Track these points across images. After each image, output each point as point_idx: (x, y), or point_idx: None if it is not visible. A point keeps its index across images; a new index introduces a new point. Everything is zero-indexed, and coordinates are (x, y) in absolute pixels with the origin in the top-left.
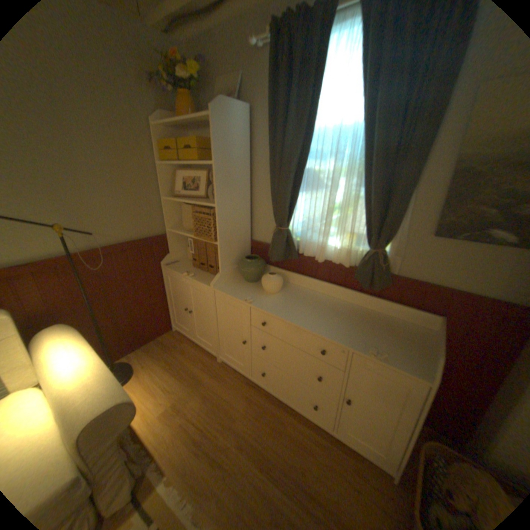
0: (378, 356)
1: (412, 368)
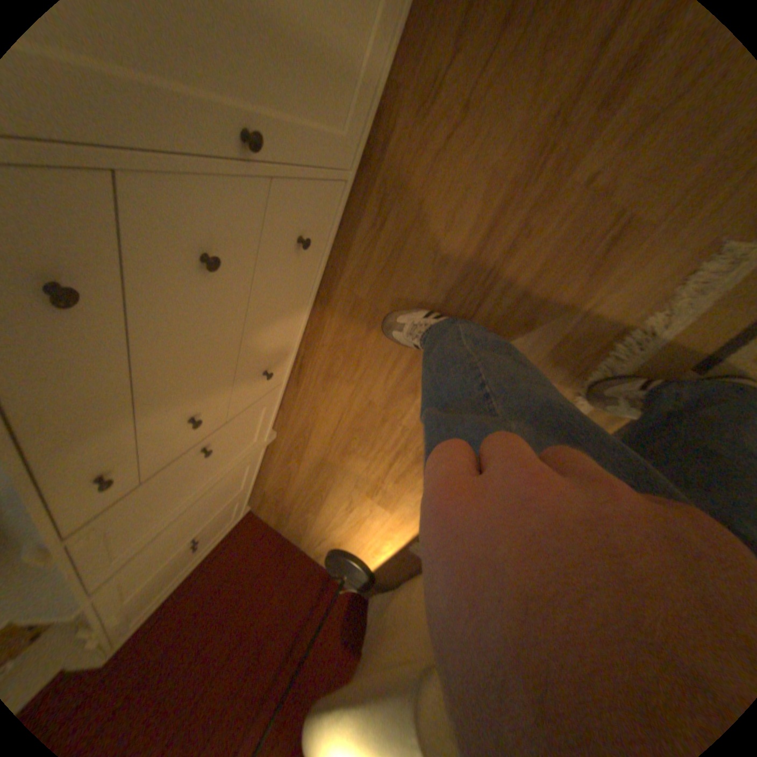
0: None
1: None
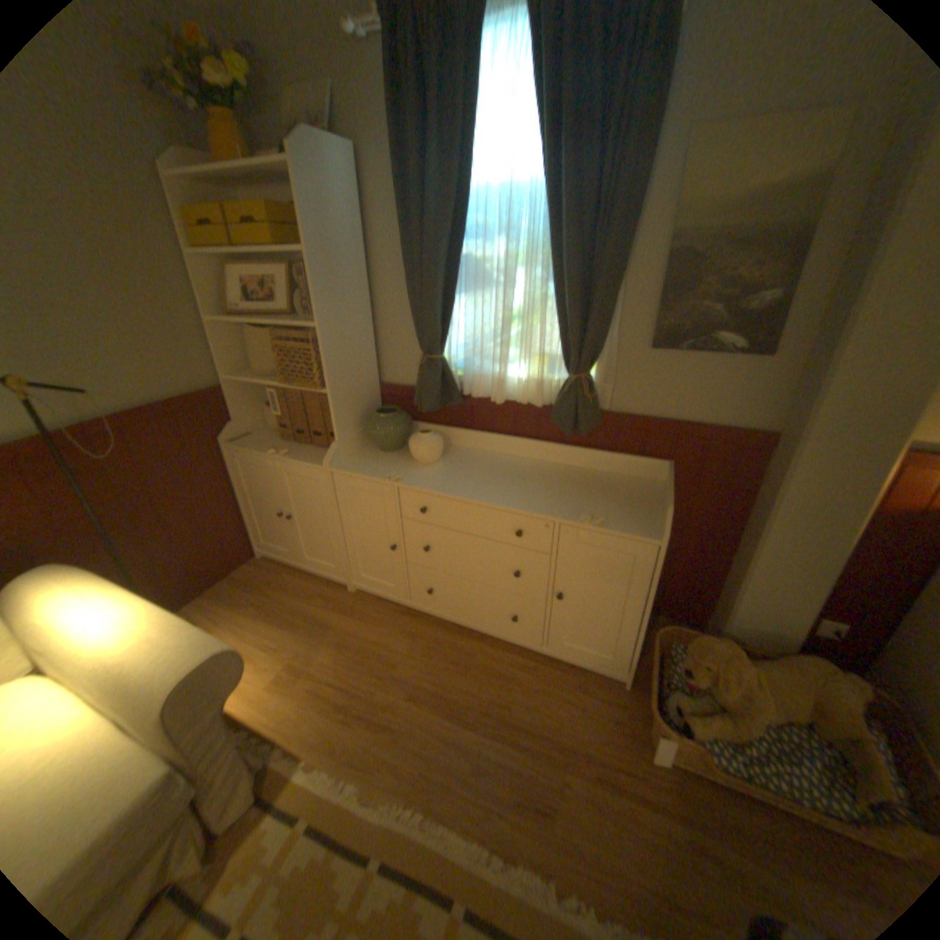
0: (592, 521)
1: (635, 528)
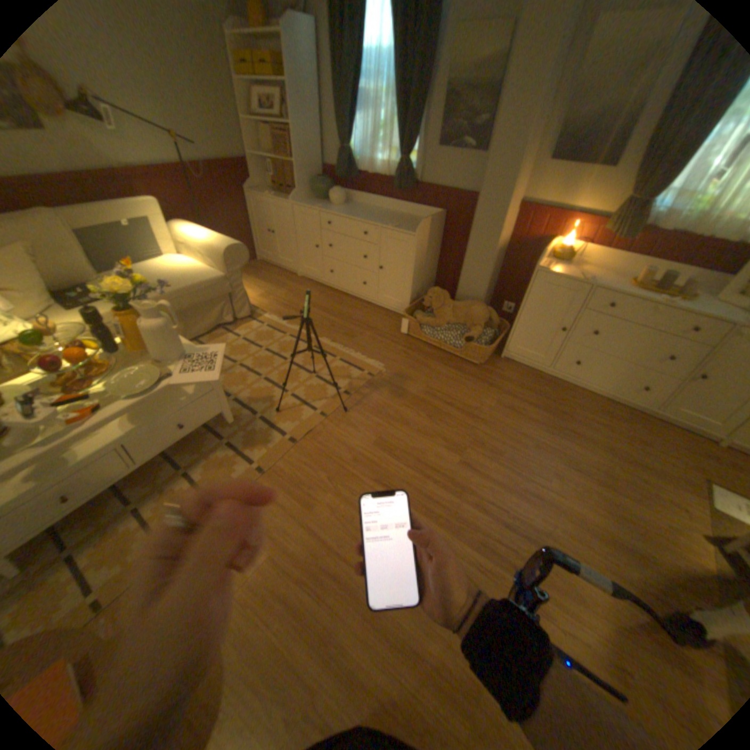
0: (393, 227)
1: (409, 230)
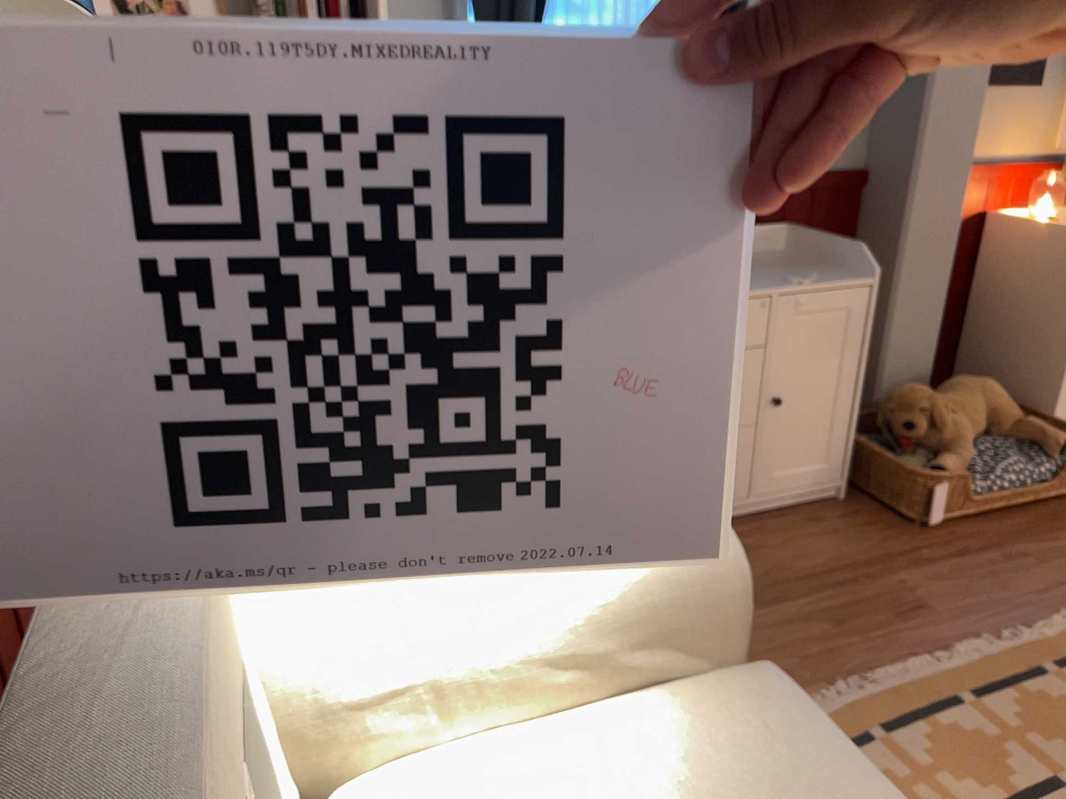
0: (806, 281)
1: (841, 277)
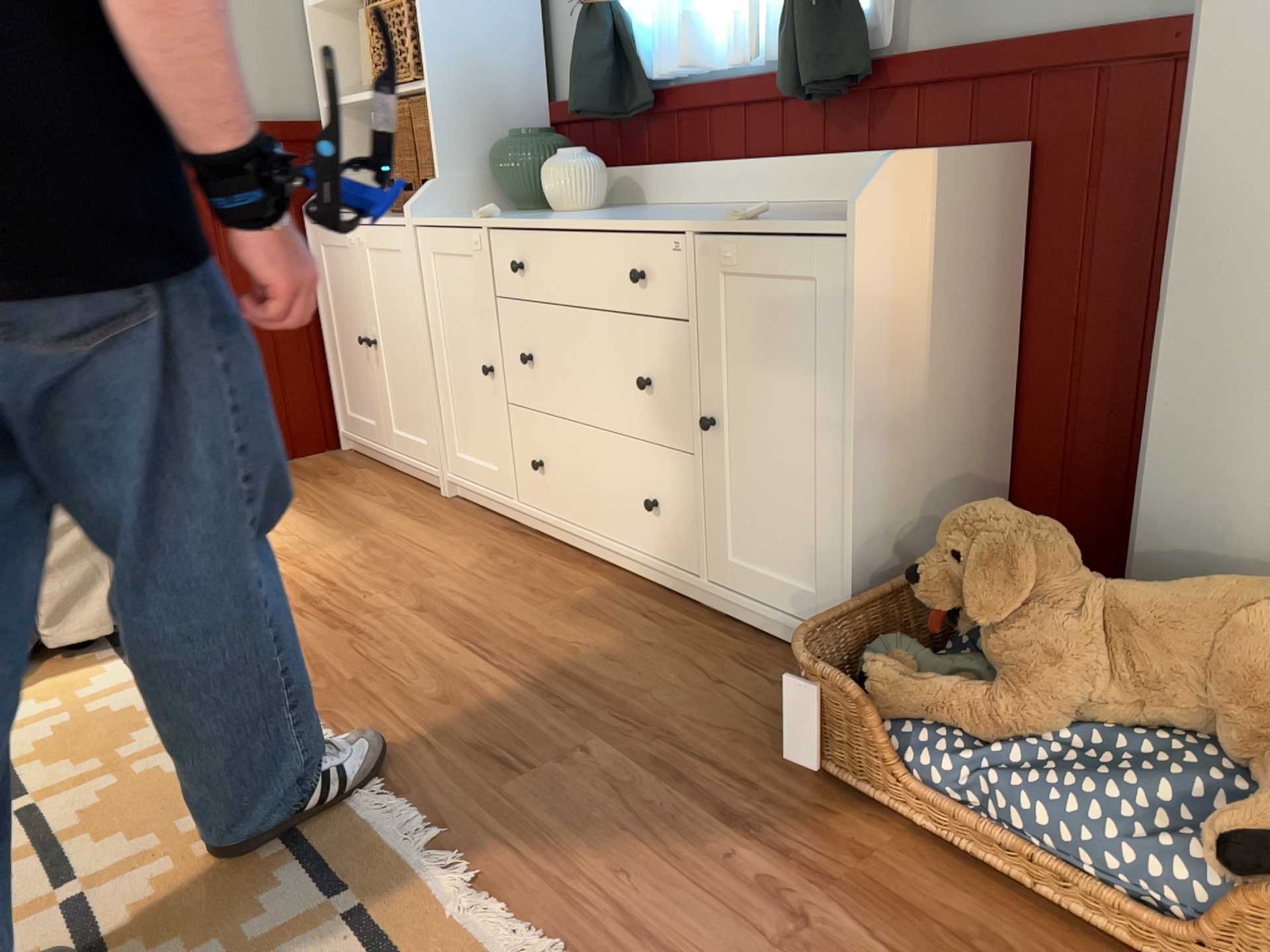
0: (746, 217)
1: (822, 219)
